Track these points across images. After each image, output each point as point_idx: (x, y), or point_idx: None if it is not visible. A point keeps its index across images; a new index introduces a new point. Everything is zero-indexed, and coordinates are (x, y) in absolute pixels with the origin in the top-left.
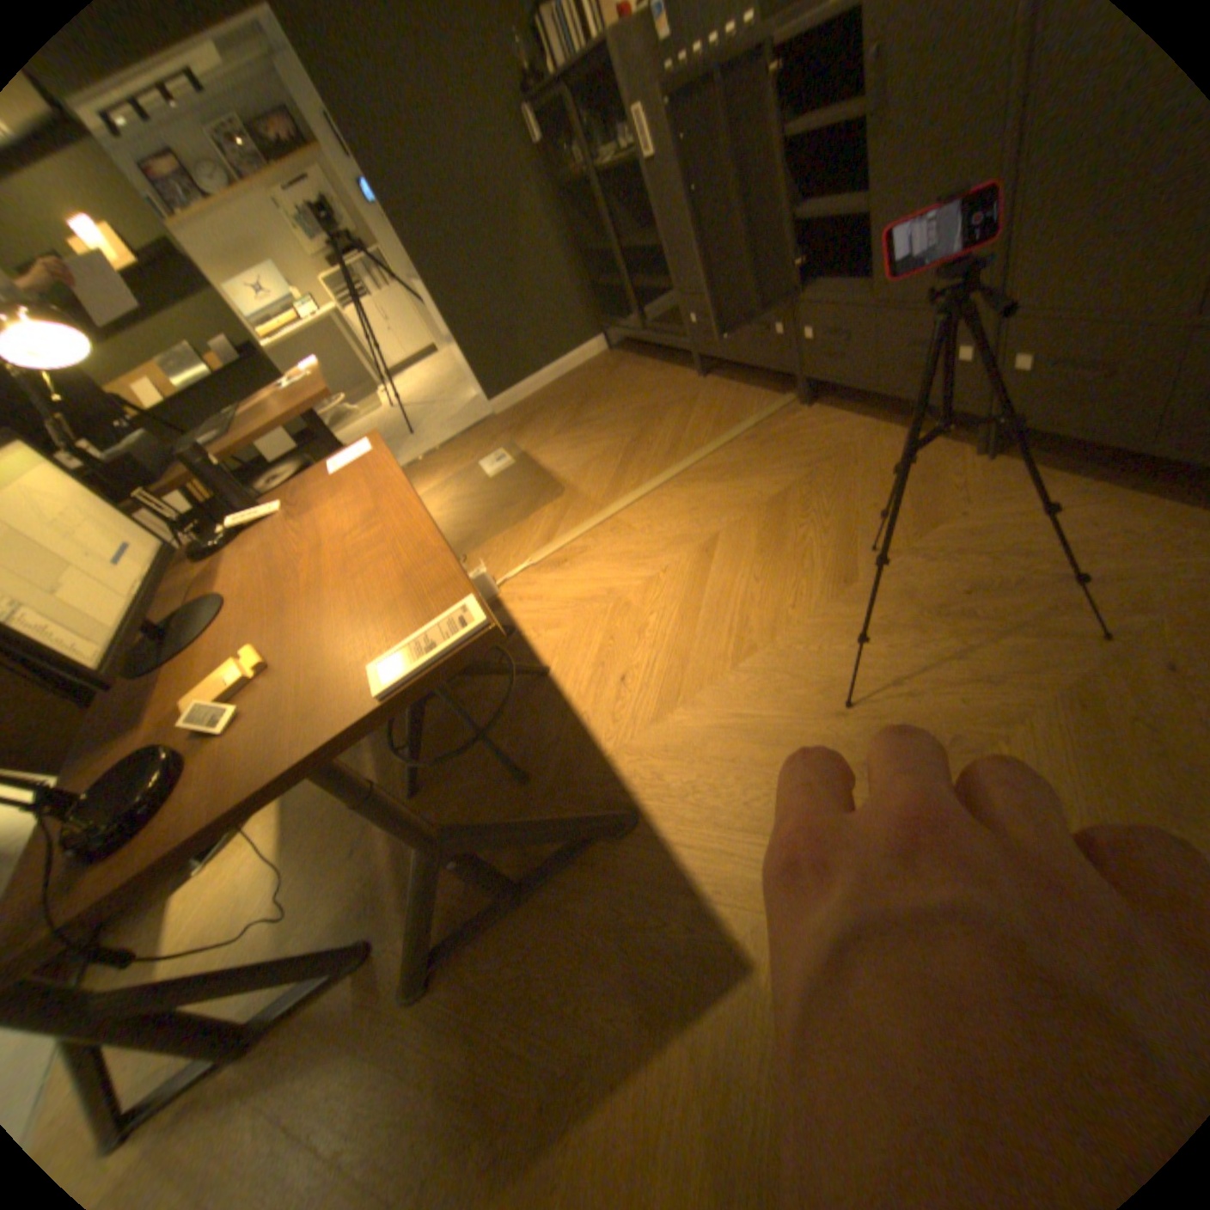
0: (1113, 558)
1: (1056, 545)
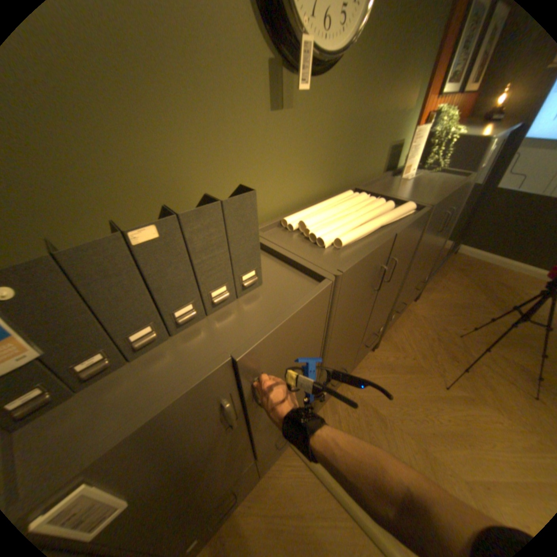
0: (426, 331)
1: (424, 340)
